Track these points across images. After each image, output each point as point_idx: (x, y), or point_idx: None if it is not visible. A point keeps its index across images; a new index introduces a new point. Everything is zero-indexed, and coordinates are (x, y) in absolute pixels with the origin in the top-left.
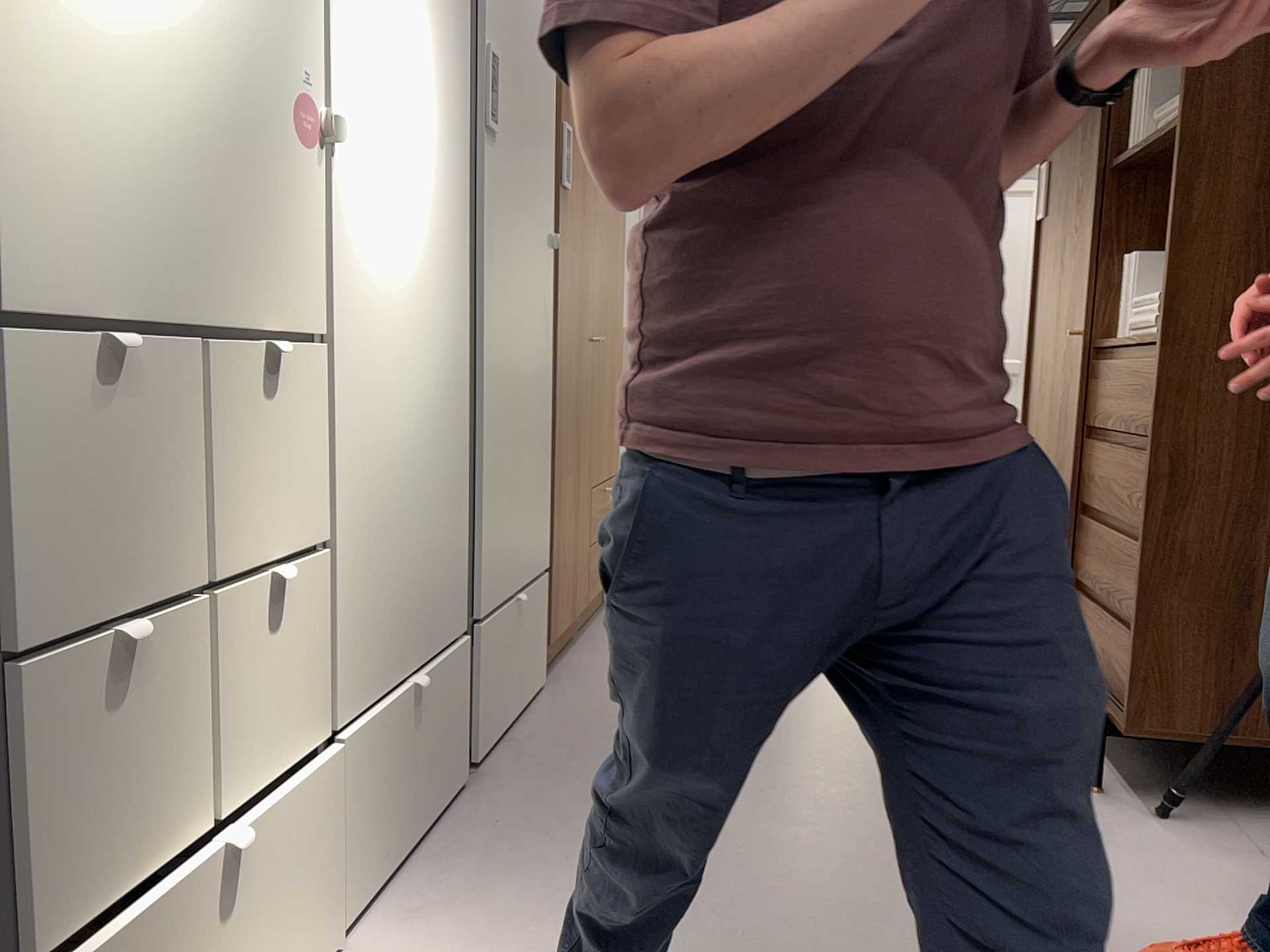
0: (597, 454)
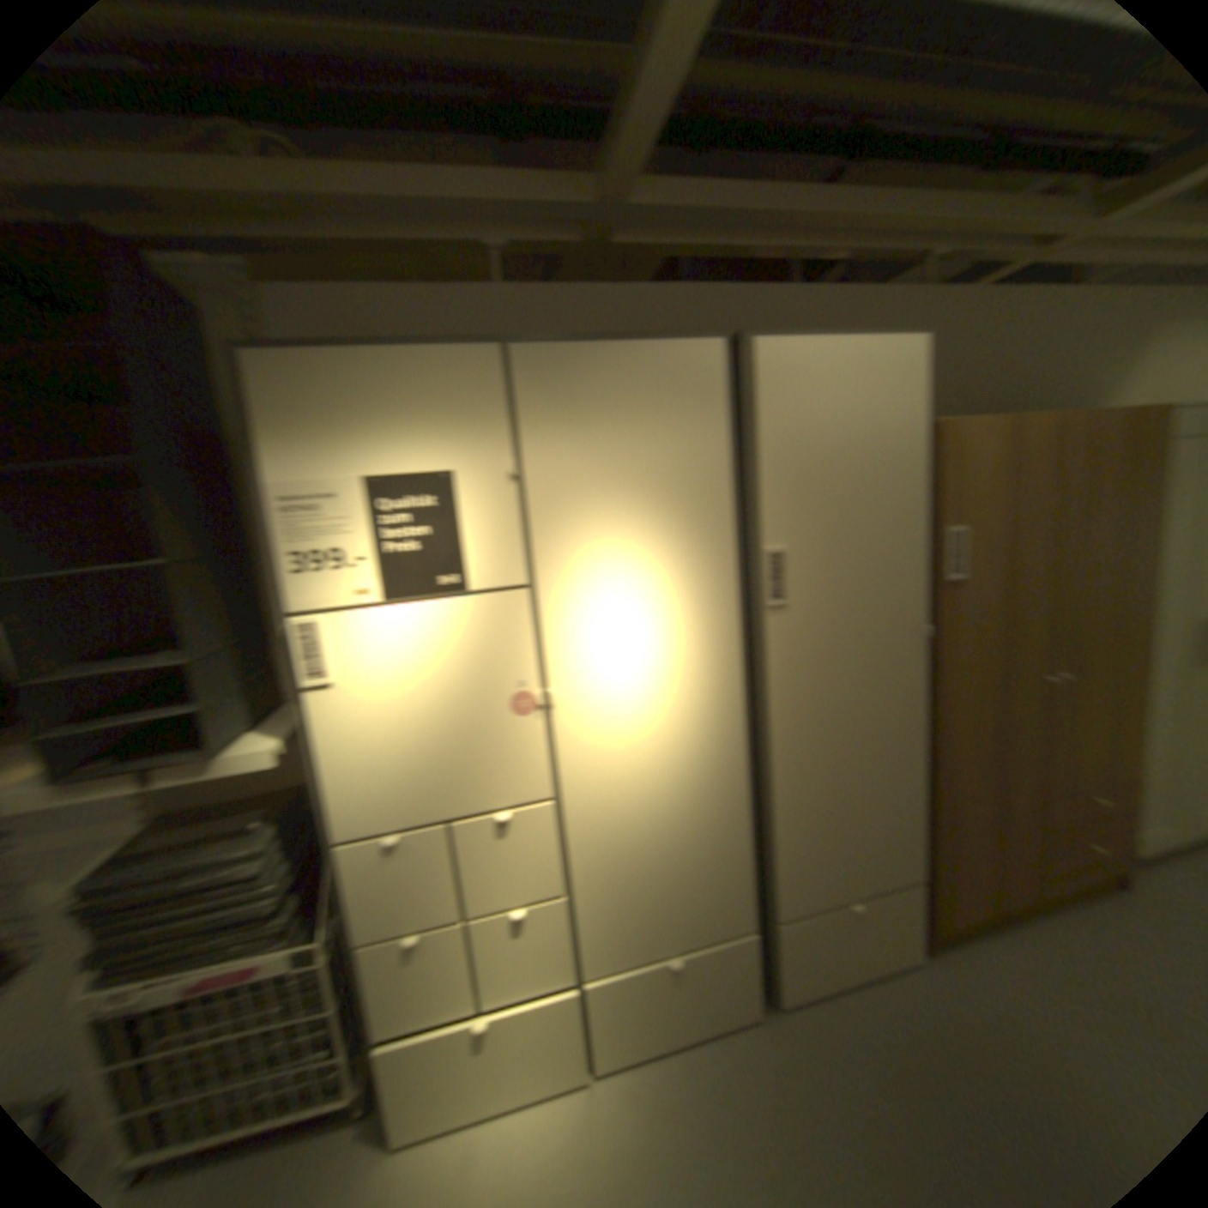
0: (1073, 774)
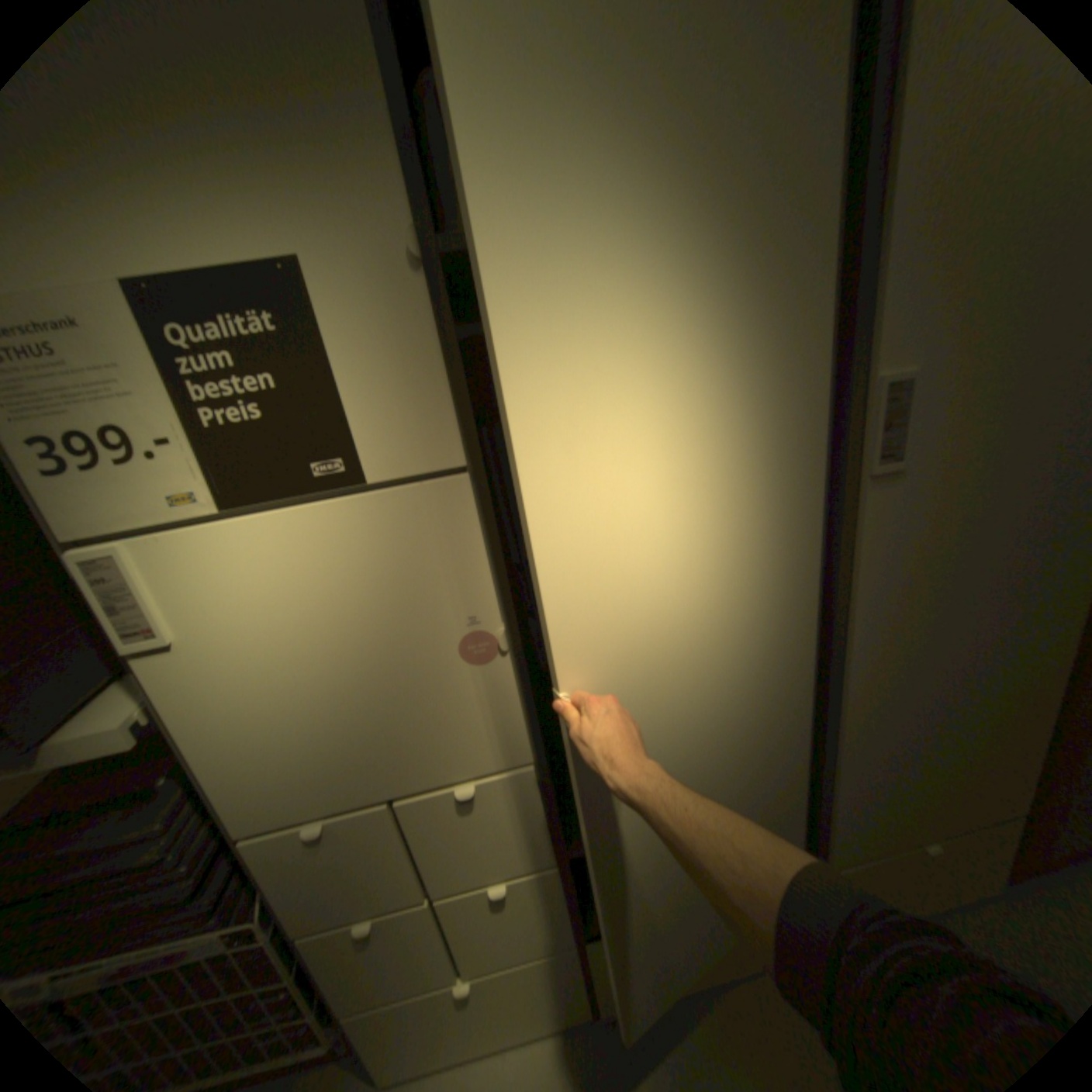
0: None
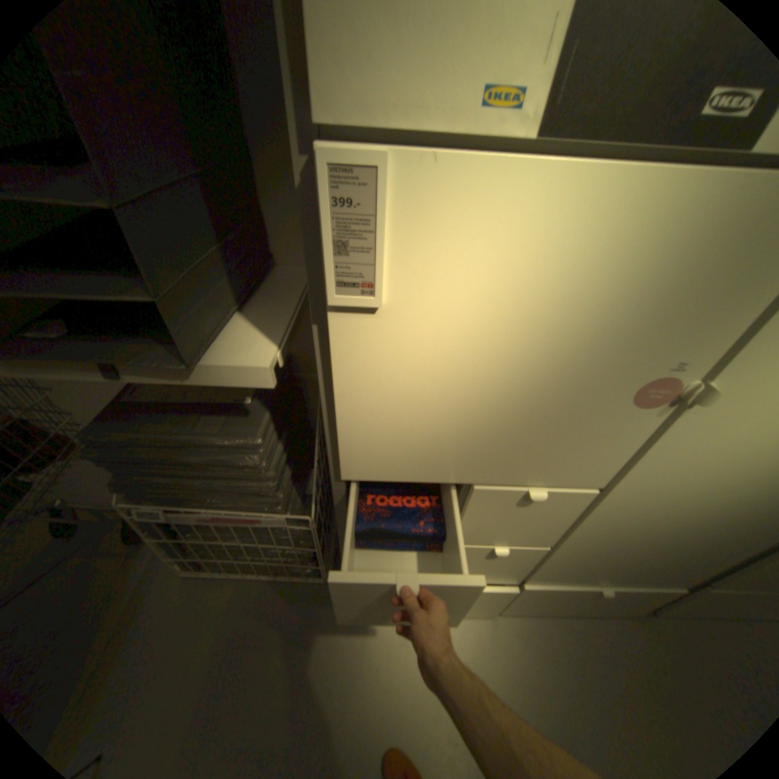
0: None
